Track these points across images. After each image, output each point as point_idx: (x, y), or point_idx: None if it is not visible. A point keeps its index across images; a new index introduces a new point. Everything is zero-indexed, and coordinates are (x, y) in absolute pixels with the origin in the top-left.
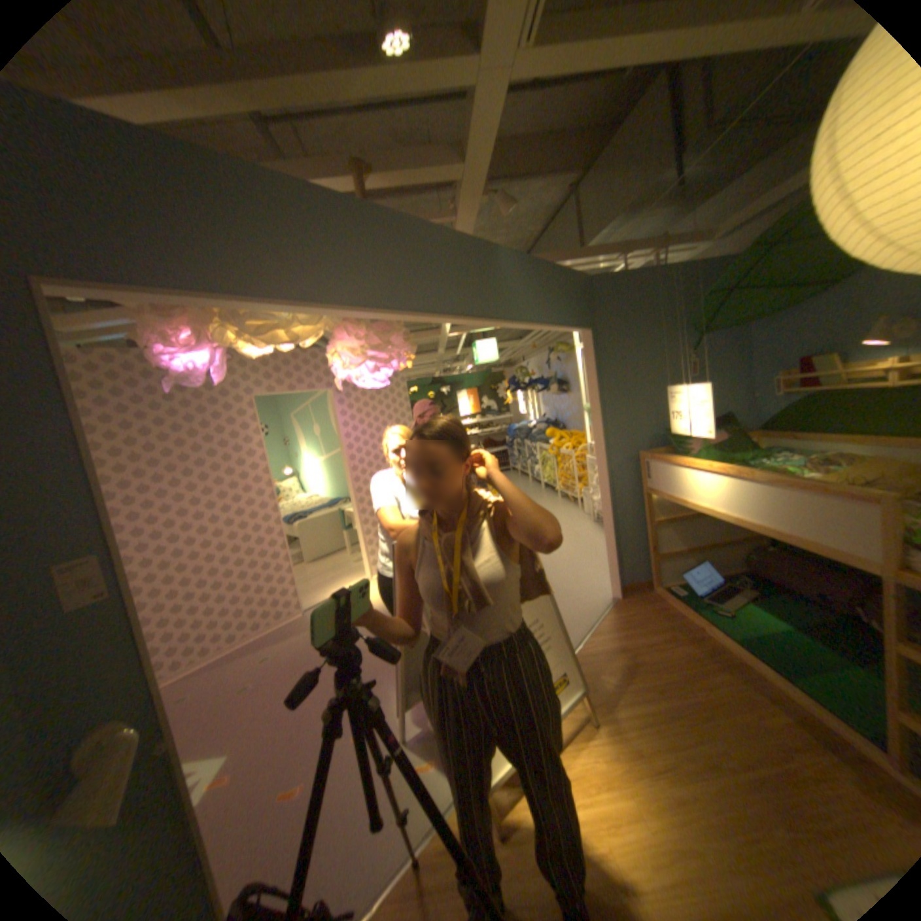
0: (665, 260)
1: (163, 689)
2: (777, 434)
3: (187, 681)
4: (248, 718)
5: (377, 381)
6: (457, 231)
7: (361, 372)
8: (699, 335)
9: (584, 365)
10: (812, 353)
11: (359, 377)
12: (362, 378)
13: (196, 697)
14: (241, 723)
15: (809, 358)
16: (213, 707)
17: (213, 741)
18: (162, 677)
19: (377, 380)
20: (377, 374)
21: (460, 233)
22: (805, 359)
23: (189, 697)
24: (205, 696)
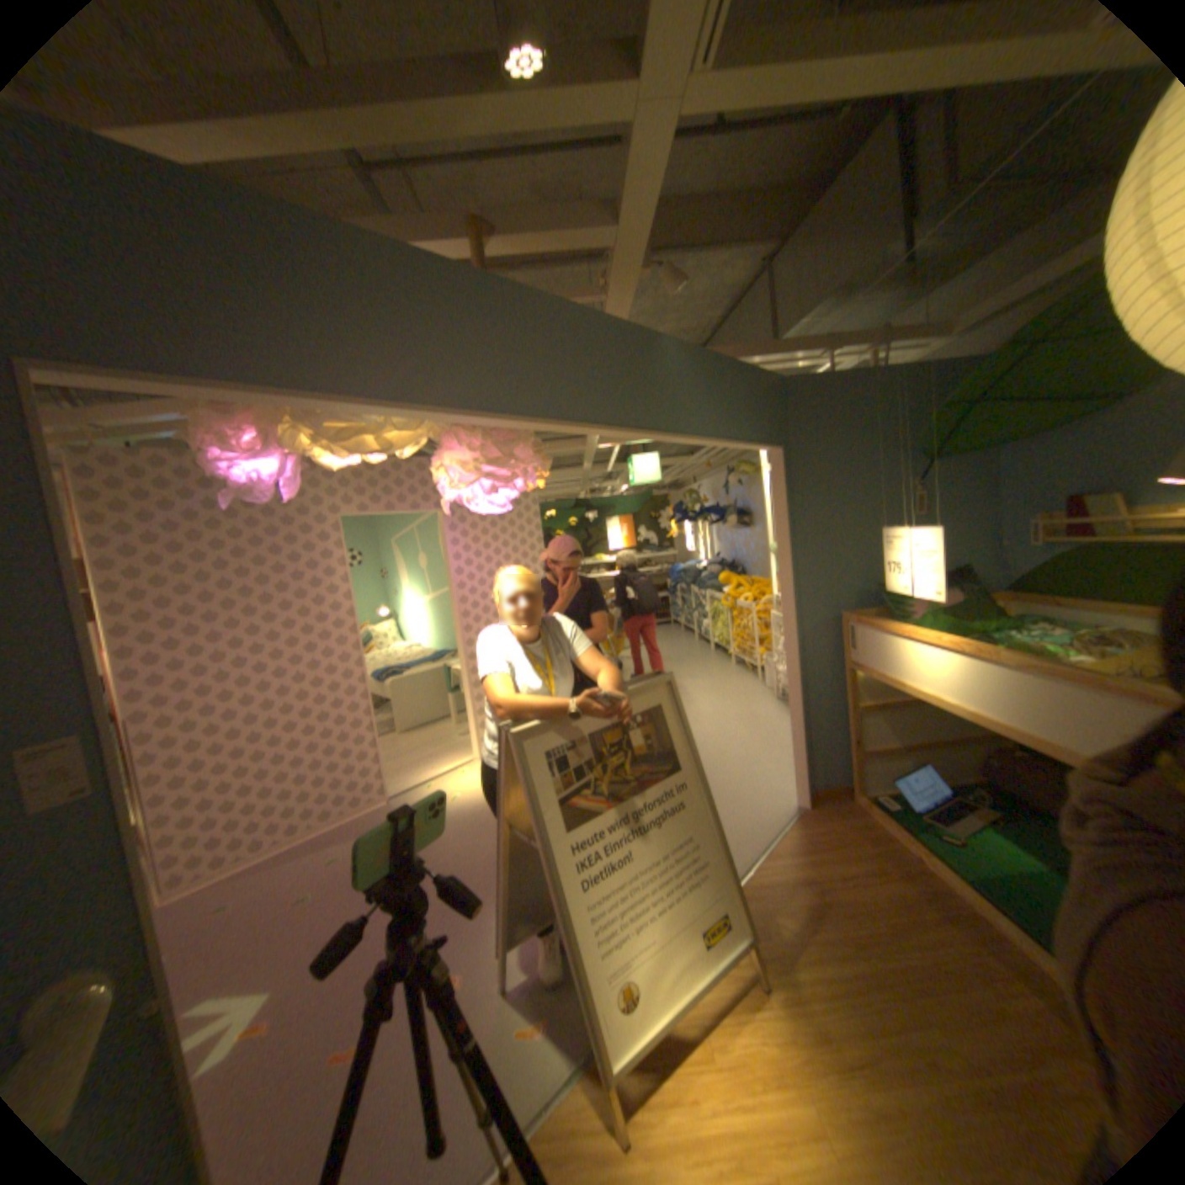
0: (886, 359)
1: (200, 891)
2: (1033, 597)
3: (232, 883)
4: (304, 941)
5: (501, 502)
6: (608, 313)
7: (480, 491)
8: (929, 460)
9: (772, 493)
10: (1085, 491)
11: (478, 497)
12: (481, 497)
13: (240, 906)
14: (294, 947)
15: (1081, 497)
16: (261, 922)
17: (254, 969)
18: (200, 876)
19: (501, 502)
20: (500, 494)
21: (612, 316)
22: (1075, 498)
23: (231, 905)
24: (252, 905)
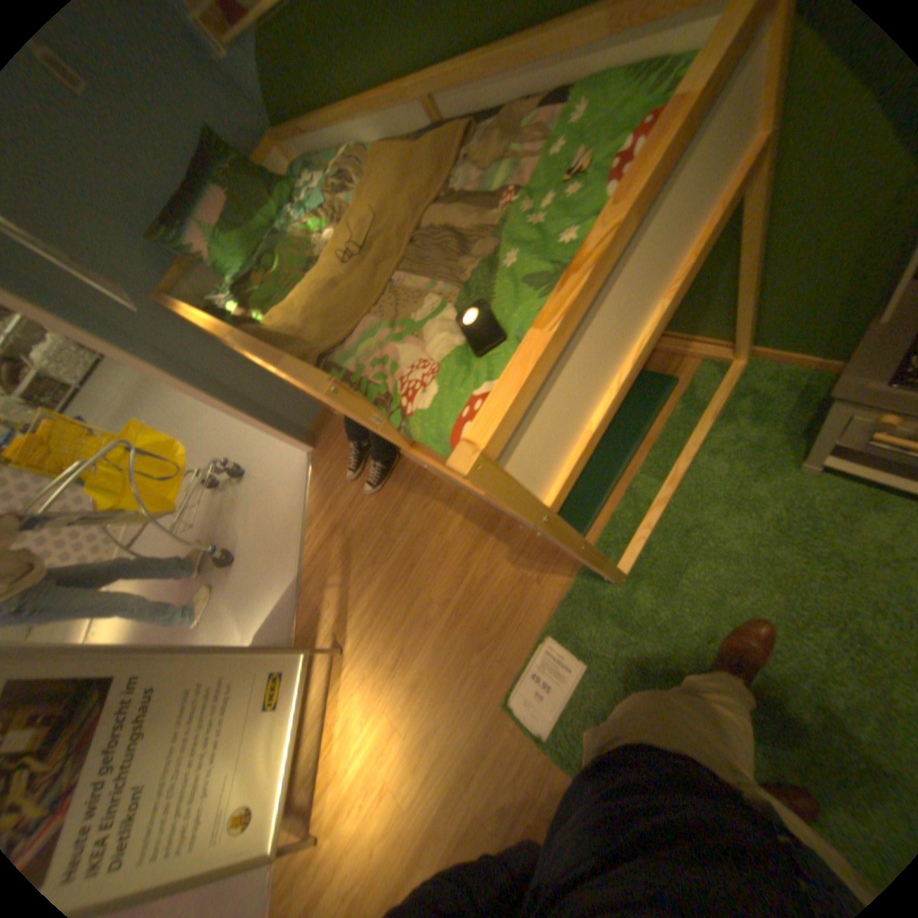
0: None
1: None
2: (282, 131)
3: None
4: None
5: None
6: None
7: None
8: None
9: None
10: None
11: None
12: None
13: None
14: None
15: None
16: None
17: None
18: None
19: None
20: None
21: None
22: None
23: None
24: None
